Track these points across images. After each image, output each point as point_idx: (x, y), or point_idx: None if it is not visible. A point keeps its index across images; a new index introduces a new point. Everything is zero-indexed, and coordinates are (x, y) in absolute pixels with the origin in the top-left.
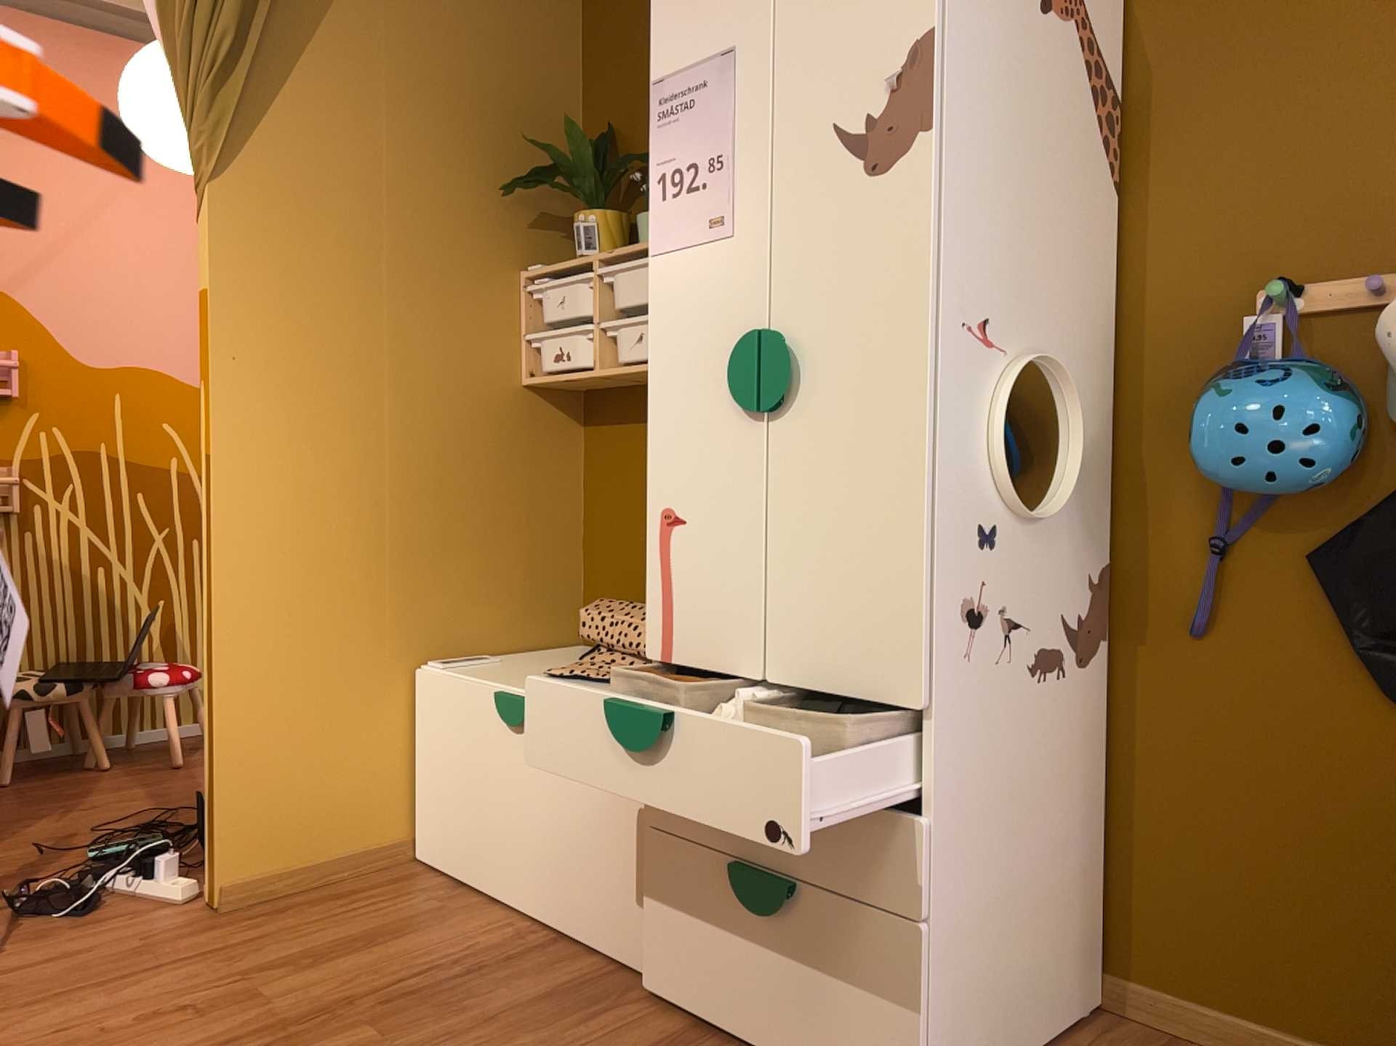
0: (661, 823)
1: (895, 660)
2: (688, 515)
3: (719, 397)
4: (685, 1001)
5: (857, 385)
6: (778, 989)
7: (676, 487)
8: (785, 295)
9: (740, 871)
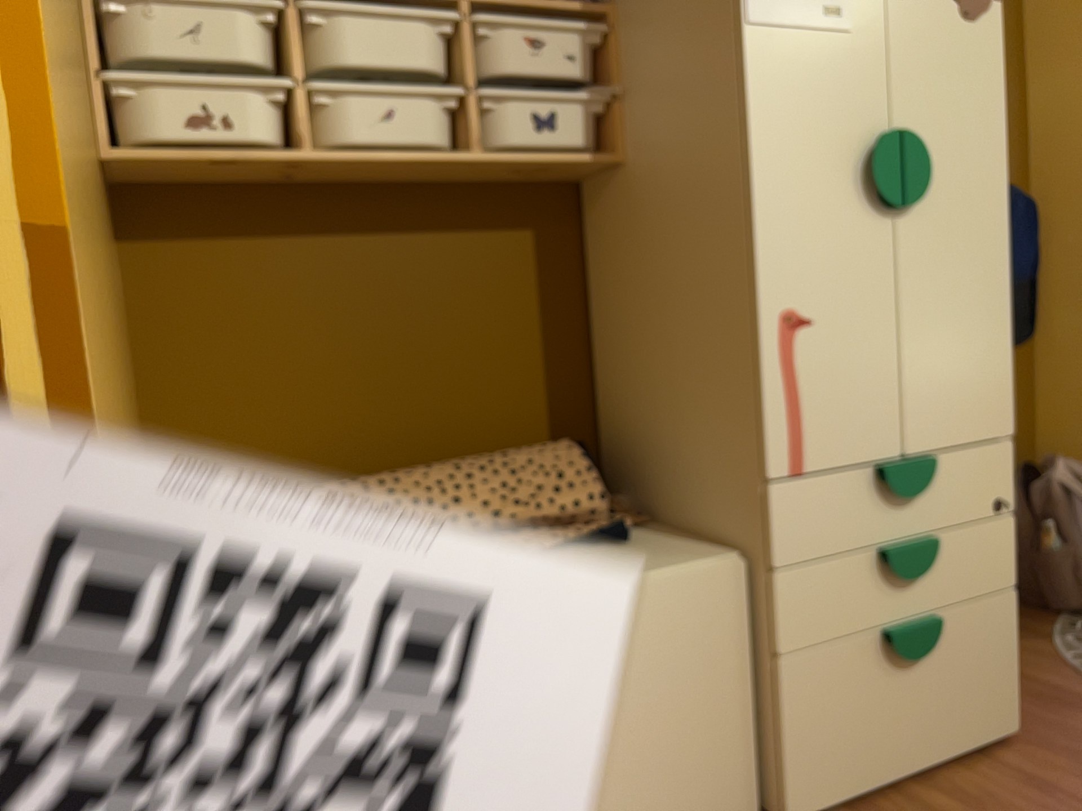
0: (802, 643)
1: (999, 403)
2: (817, 315)
3: (844, 192)
4: (841, 795)
5: (965, 190)
6: (926, 710)
7: (800, 287)
8: (904, 102)
9: (905, 631)
